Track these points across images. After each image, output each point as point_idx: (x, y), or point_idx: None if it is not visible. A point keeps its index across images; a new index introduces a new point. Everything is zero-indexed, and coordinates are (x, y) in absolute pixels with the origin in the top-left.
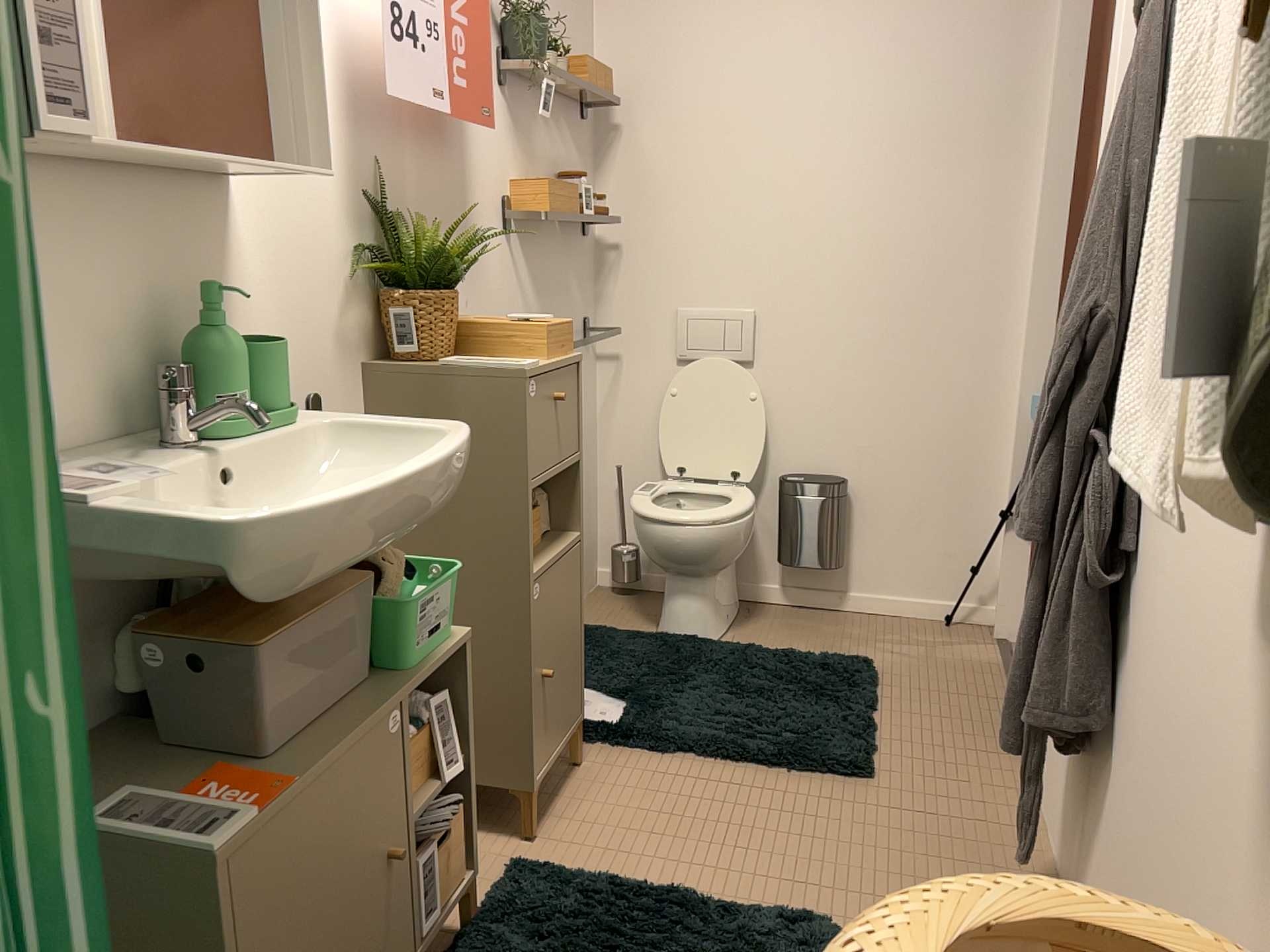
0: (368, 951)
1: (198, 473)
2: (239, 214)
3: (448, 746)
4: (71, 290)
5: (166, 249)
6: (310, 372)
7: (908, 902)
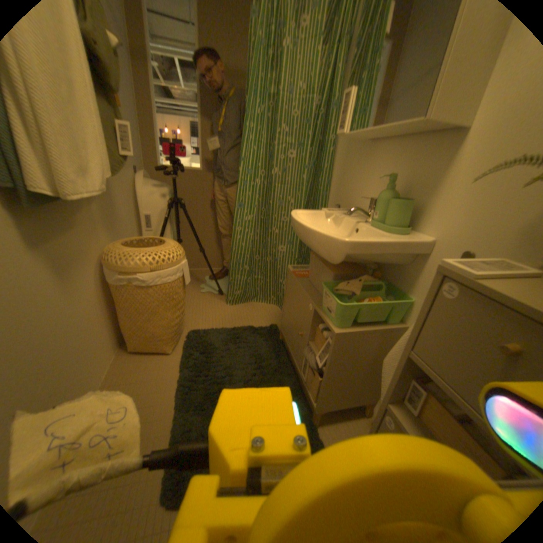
0: (293, 339)
1: (351, 225)
2: (465, 147)
3: (321, 355)
4: (385, 176)
5: (418, 164)
6: (475, 241)
7: (165, 251)
